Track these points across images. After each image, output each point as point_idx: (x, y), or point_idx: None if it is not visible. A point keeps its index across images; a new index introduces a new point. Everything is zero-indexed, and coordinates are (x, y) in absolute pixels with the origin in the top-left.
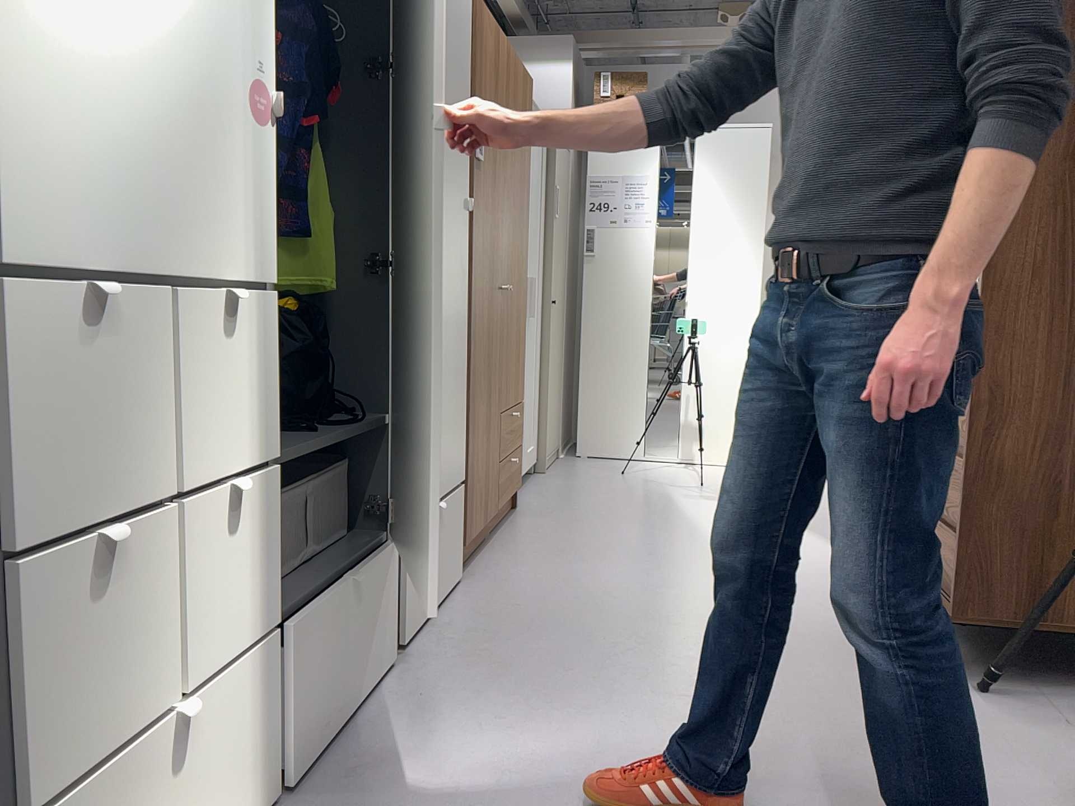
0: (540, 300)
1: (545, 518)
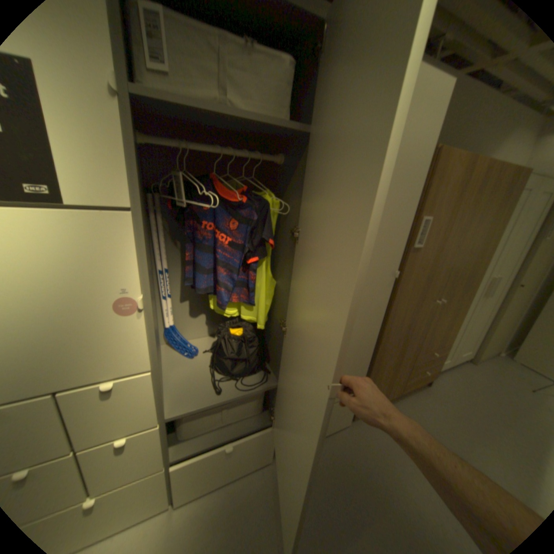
0: (510, 285)
1: (441, 403)
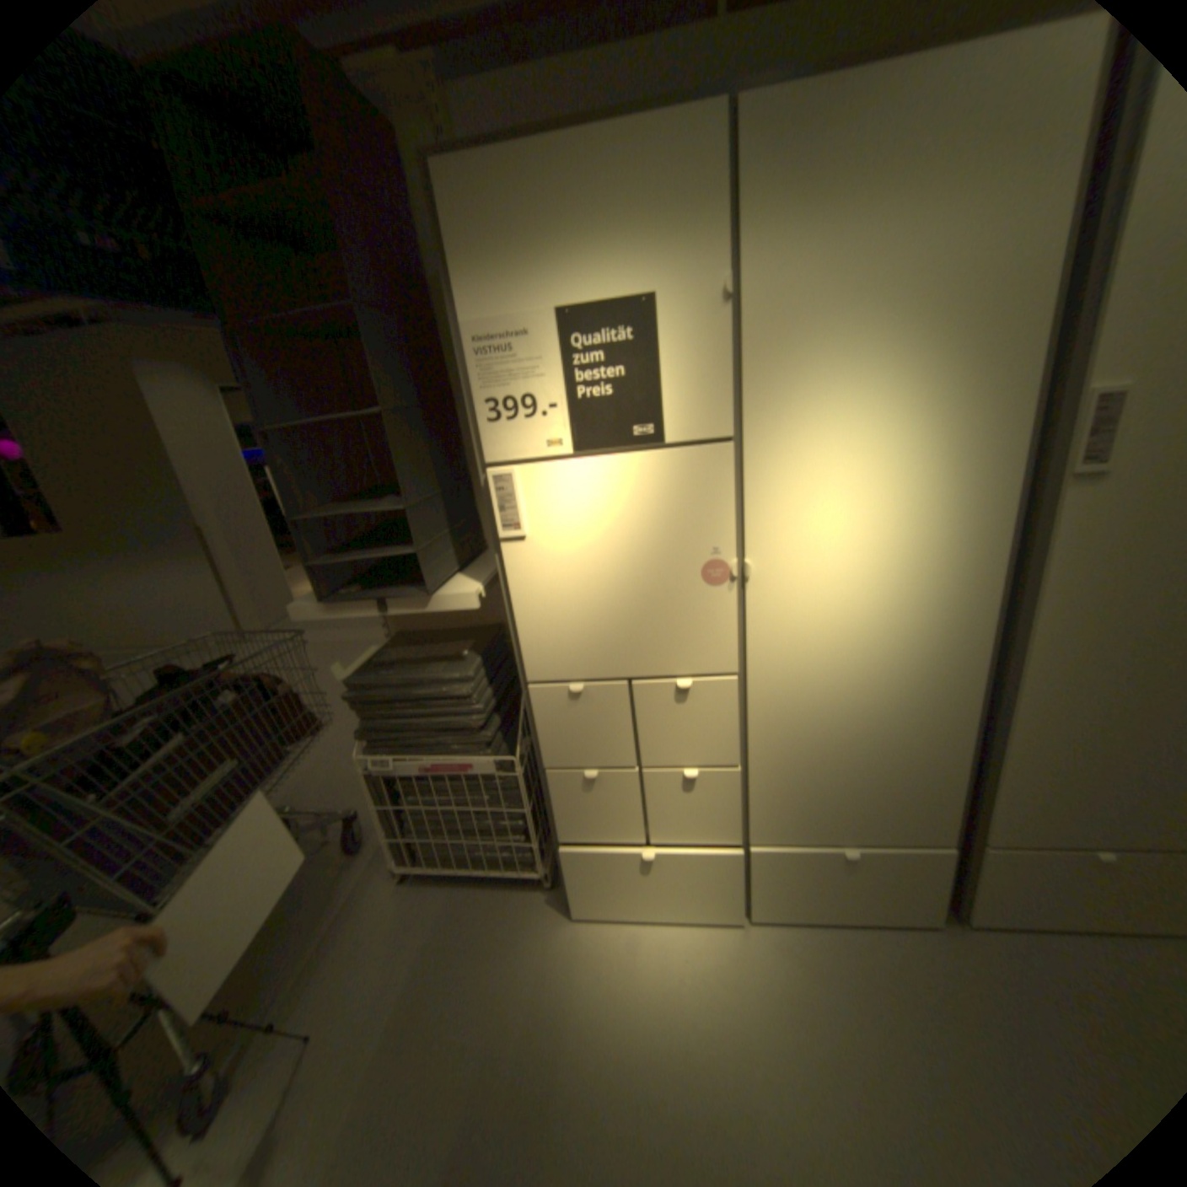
0: None
1: None
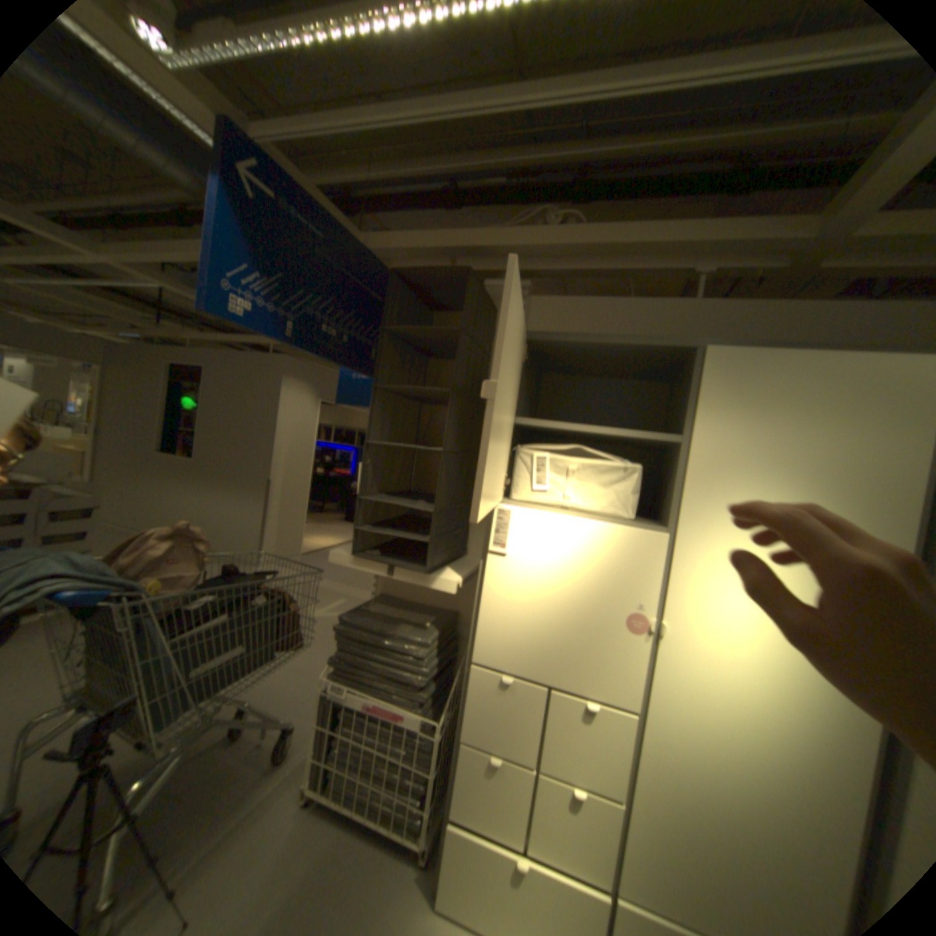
0: None
1: None
